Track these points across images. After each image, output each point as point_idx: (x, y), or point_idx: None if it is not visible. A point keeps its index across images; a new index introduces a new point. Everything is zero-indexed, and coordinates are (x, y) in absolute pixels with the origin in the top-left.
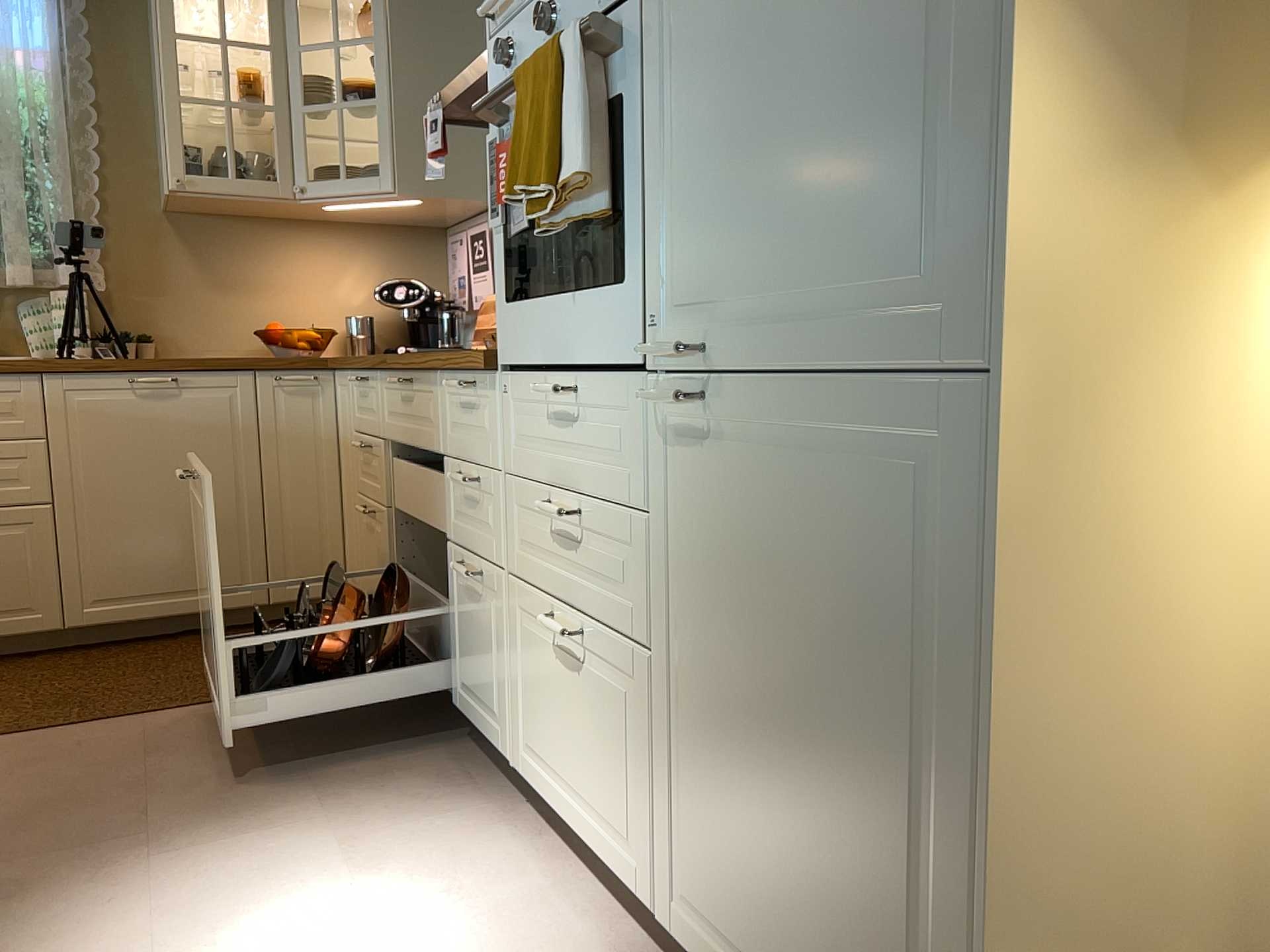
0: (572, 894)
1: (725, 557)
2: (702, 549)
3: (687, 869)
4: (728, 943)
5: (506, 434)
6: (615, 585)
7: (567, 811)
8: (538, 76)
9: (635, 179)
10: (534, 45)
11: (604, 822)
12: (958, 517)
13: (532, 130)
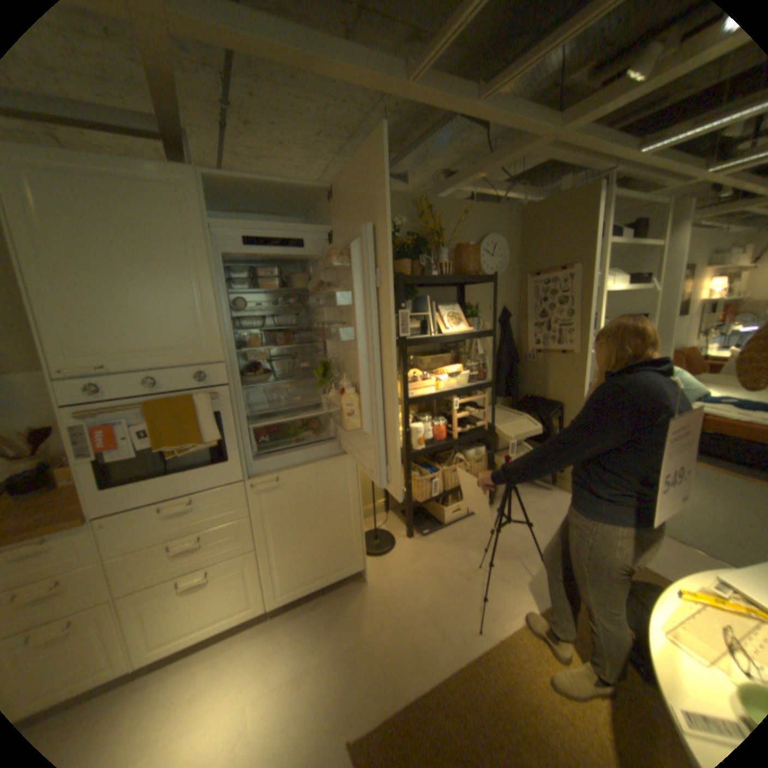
0: (207, 658)
1: (284, 510)
2: (274, 513)
3: (275, 589)
4: (294, 588)
5: (98, 546)
6: (223, 547)
7: (192, 640)
8: (169, 409)
9: (230, 435)
10: (122, 391)
11: (224, 618)
12: (346, 474)
13: (169, 427)
